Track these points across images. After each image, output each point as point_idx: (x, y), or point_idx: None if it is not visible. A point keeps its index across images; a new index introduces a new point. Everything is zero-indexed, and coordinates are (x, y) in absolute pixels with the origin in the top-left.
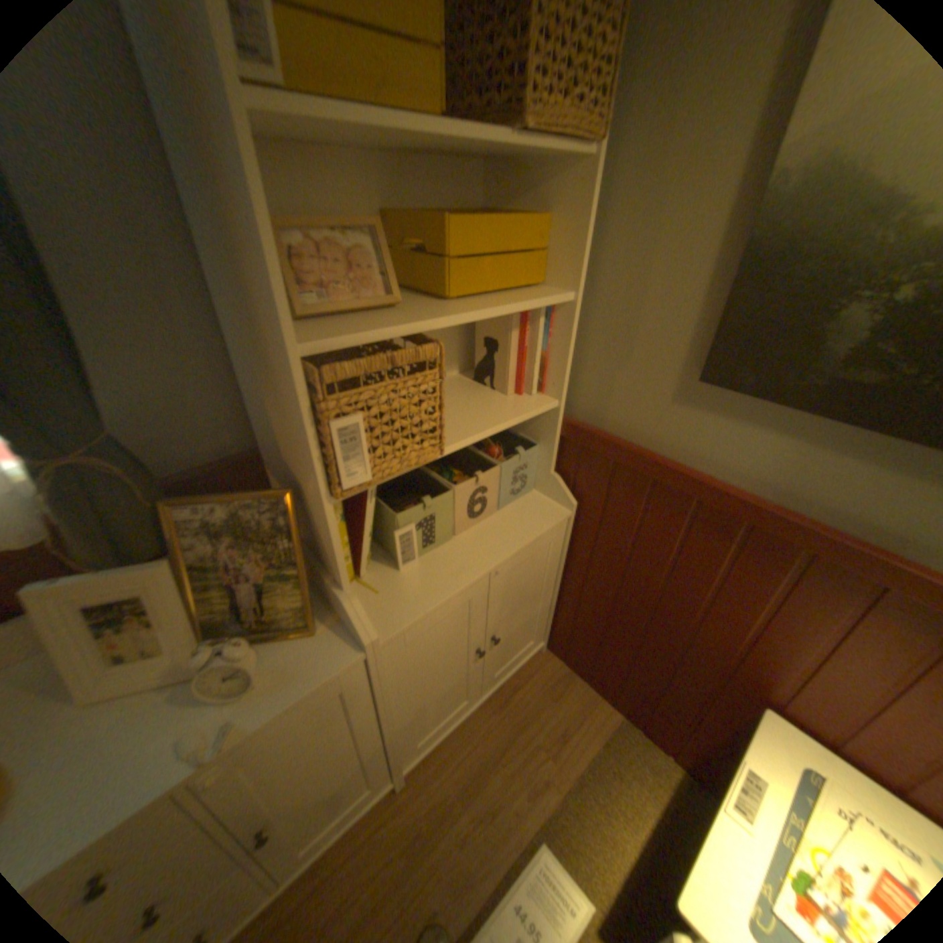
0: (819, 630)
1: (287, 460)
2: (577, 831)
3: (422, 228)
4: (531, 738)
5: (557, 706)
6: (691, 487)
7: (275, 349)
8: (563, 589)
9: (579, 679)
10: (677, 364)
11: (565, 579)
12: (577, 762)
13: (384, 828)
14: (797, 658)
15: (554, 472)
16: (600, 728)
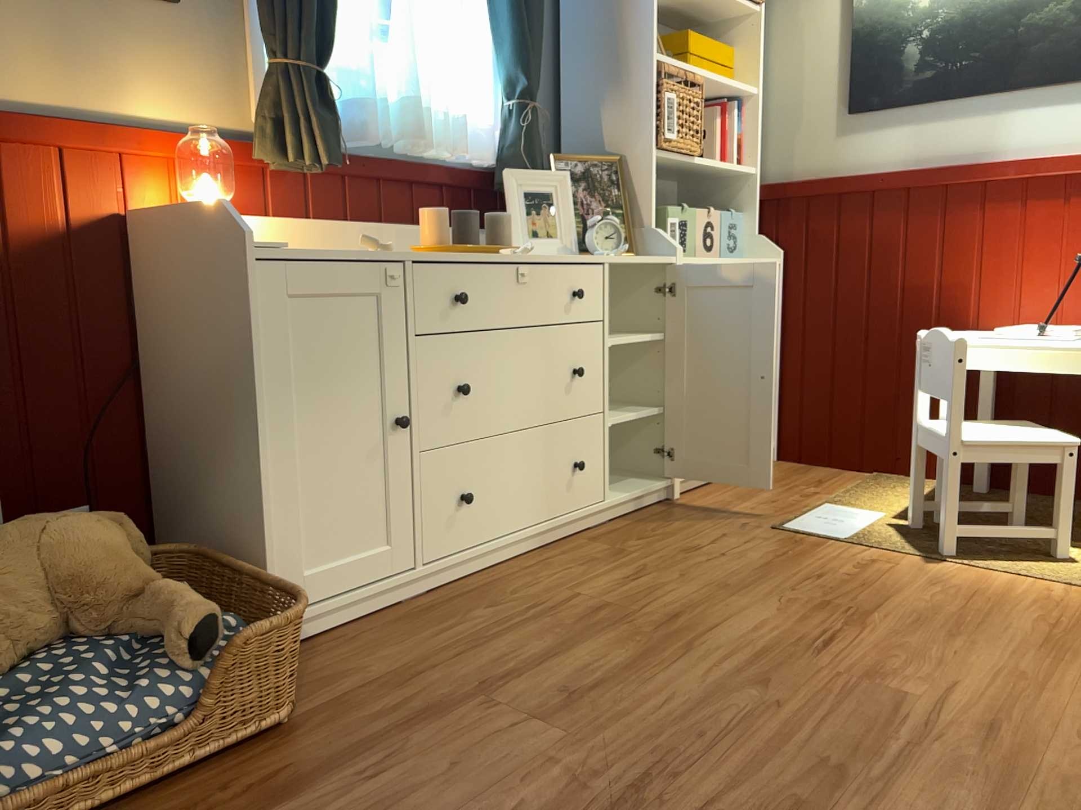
0: (966, 240)
1: (608, 150)
2: (853, 499)
3: (667, 43)
4: (787, 482)
5: (803, 474)
6: (861, 182)
7: (634, 60)
8: (783, 357)
9: (818, 465)
10: (831, 113)
11: (783, 344)
12: (836, 486)
13: (674, 508)
14: (964, 272)
15: (757, 234)
16: (851, 477)
